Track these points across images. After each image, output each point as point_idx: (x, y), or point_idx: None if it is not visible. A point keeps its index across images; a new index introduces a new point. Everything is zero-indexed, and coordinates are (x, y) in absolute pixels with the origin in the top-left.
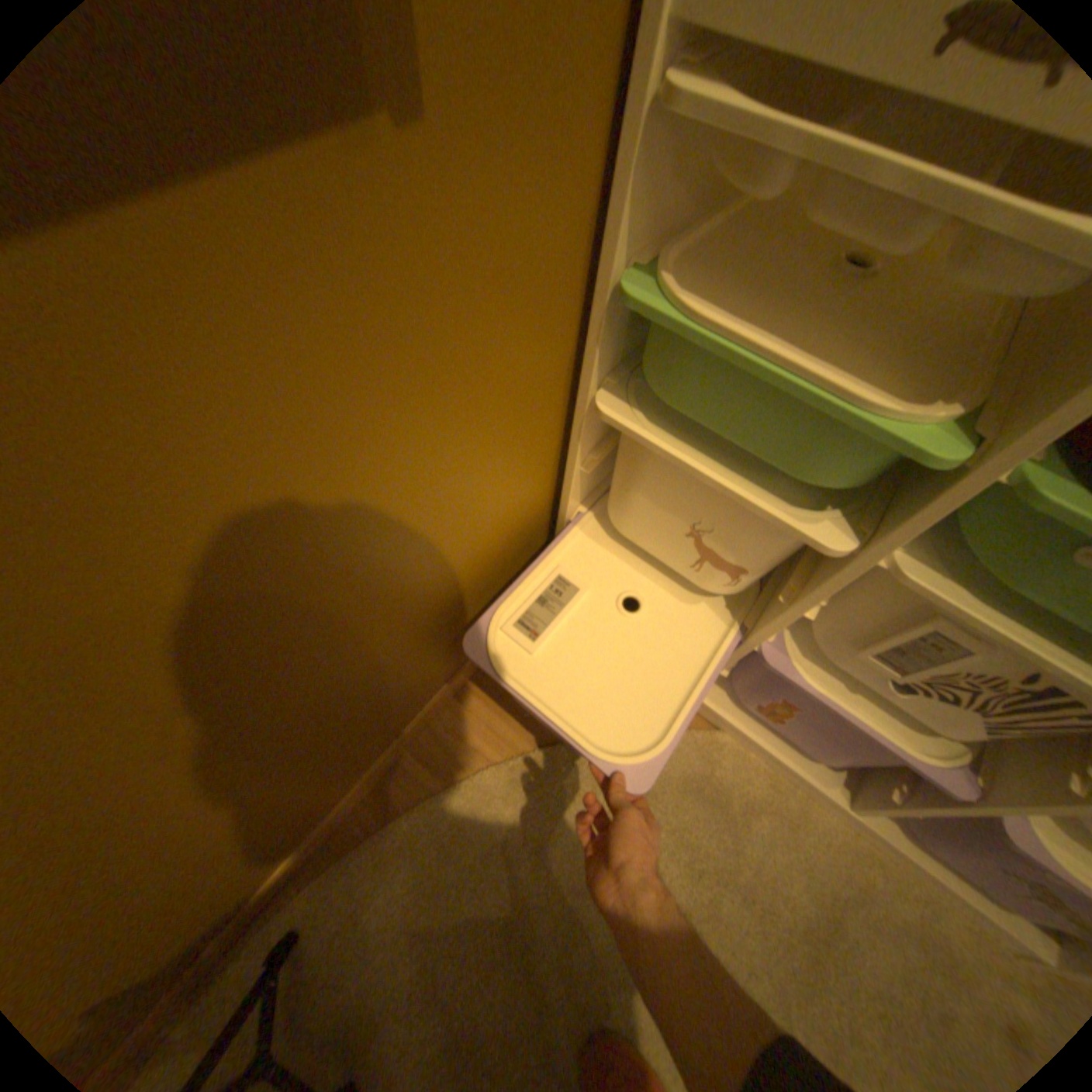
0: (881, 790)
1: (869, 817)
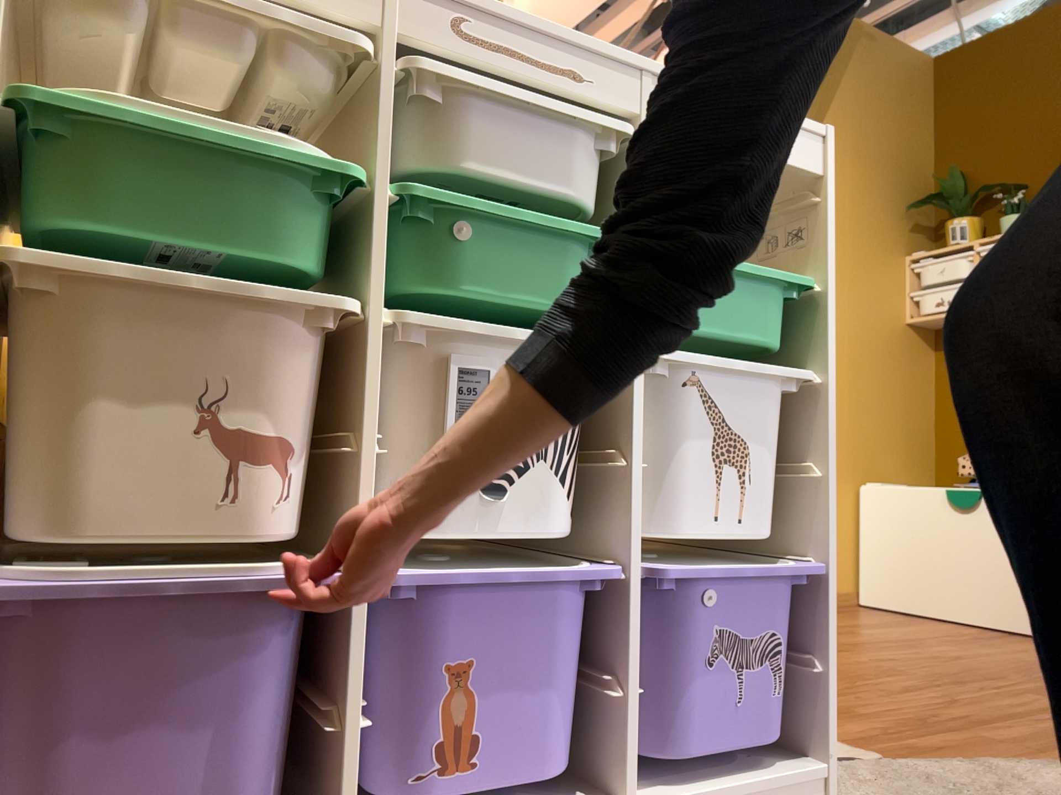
0: (608, 771)
1: (635, 794)
